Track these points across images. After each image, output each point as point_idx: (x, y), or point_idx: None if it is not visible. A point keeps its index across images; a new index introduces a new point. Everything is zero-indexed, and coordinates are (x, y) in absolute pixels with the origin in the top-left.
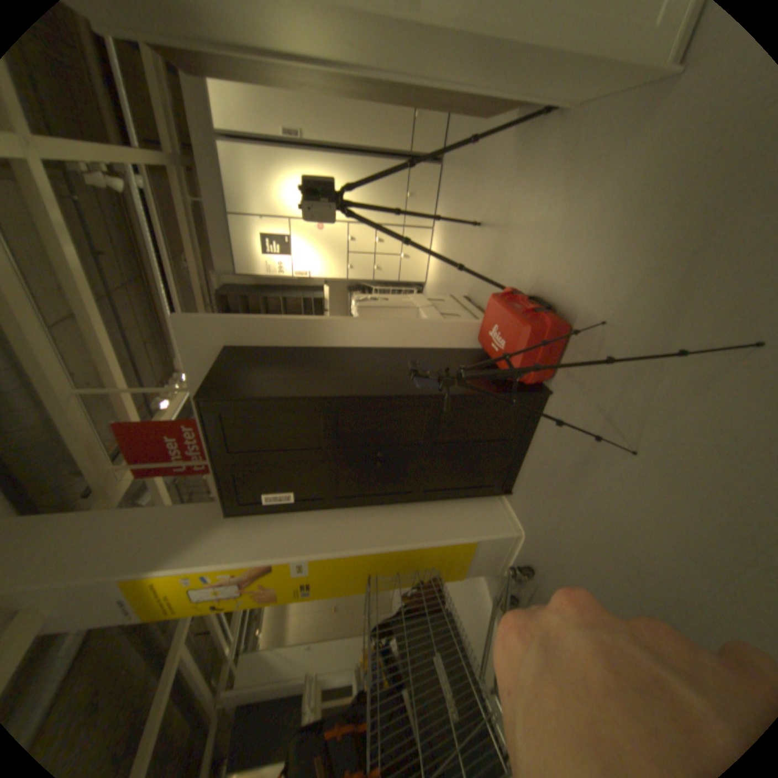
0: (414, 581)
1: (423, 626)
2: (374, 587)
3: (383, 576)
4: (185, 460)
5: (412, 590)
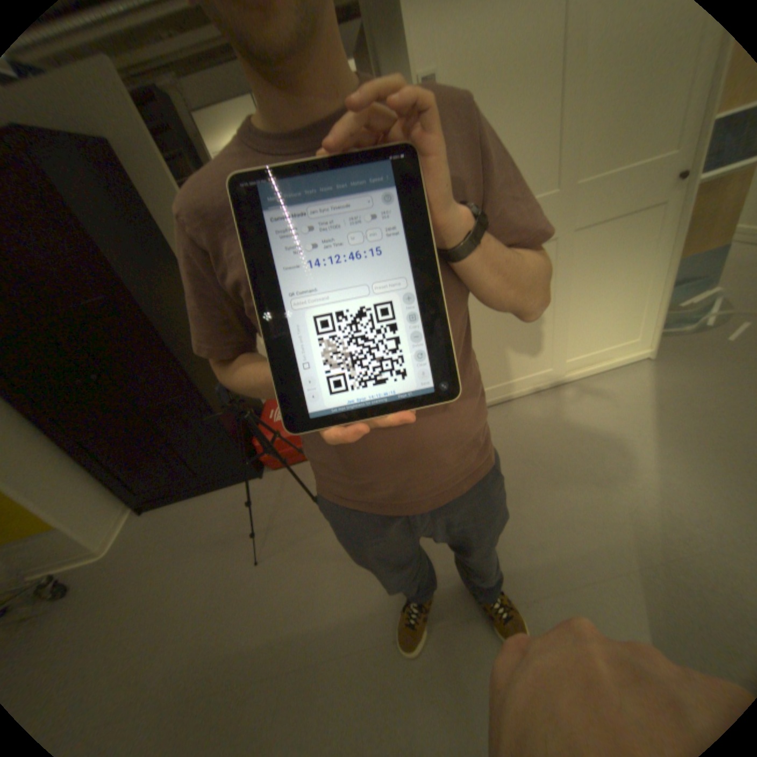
0: None
1: None
2: None
3: None
4: None
5: None
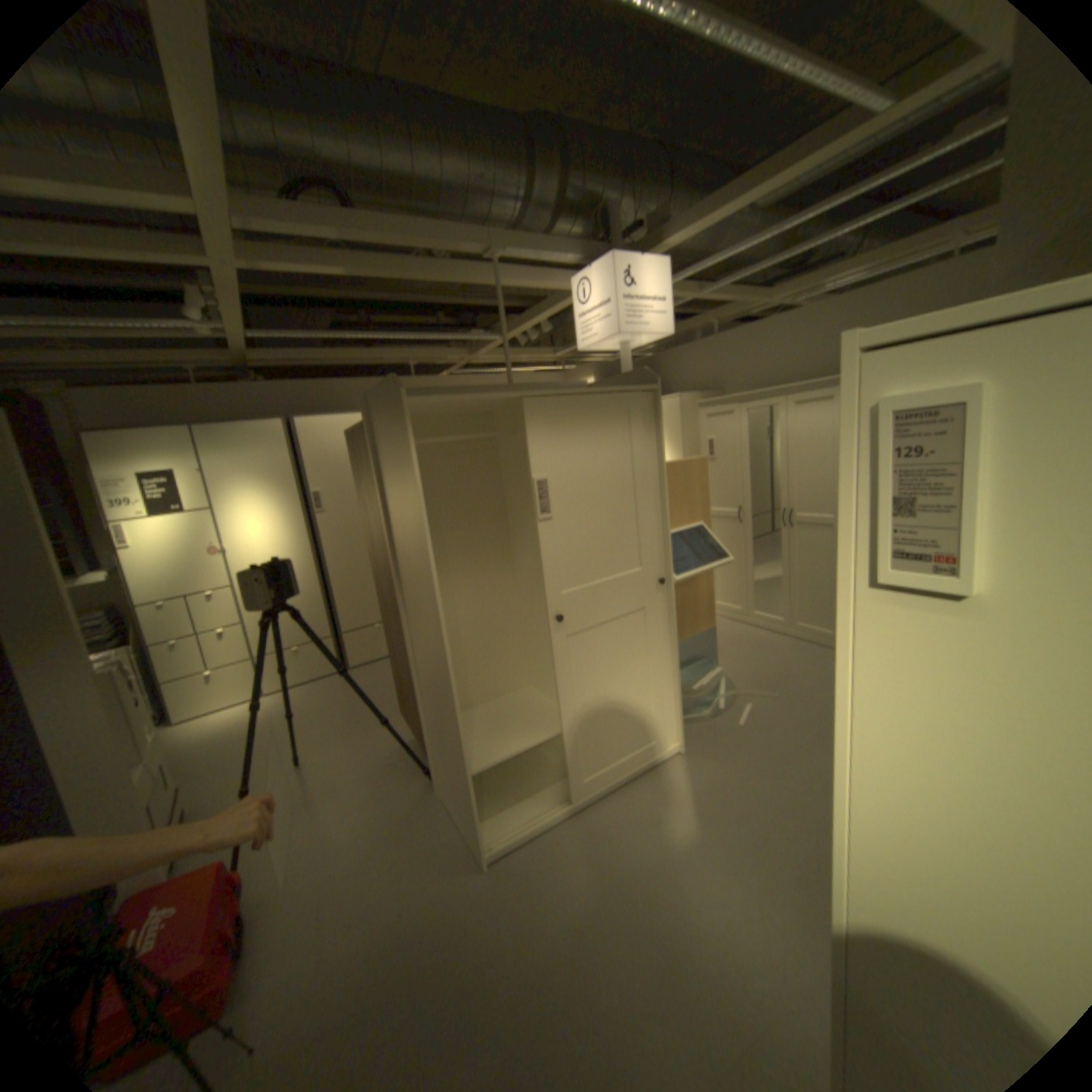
0: None
1: None
2: None
3: None
4: None
5: None
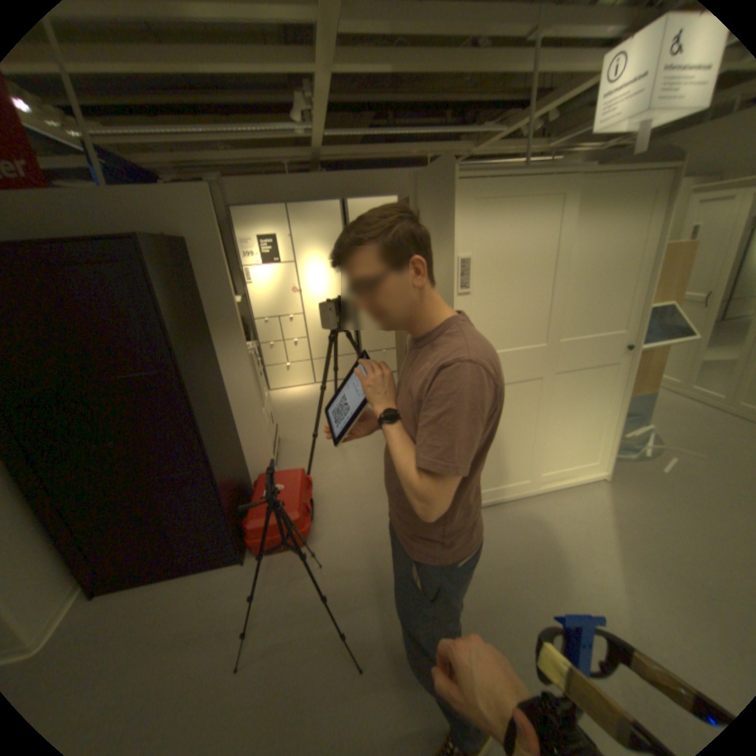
0: None
1: None
2: None
3: None
4: None
5: None
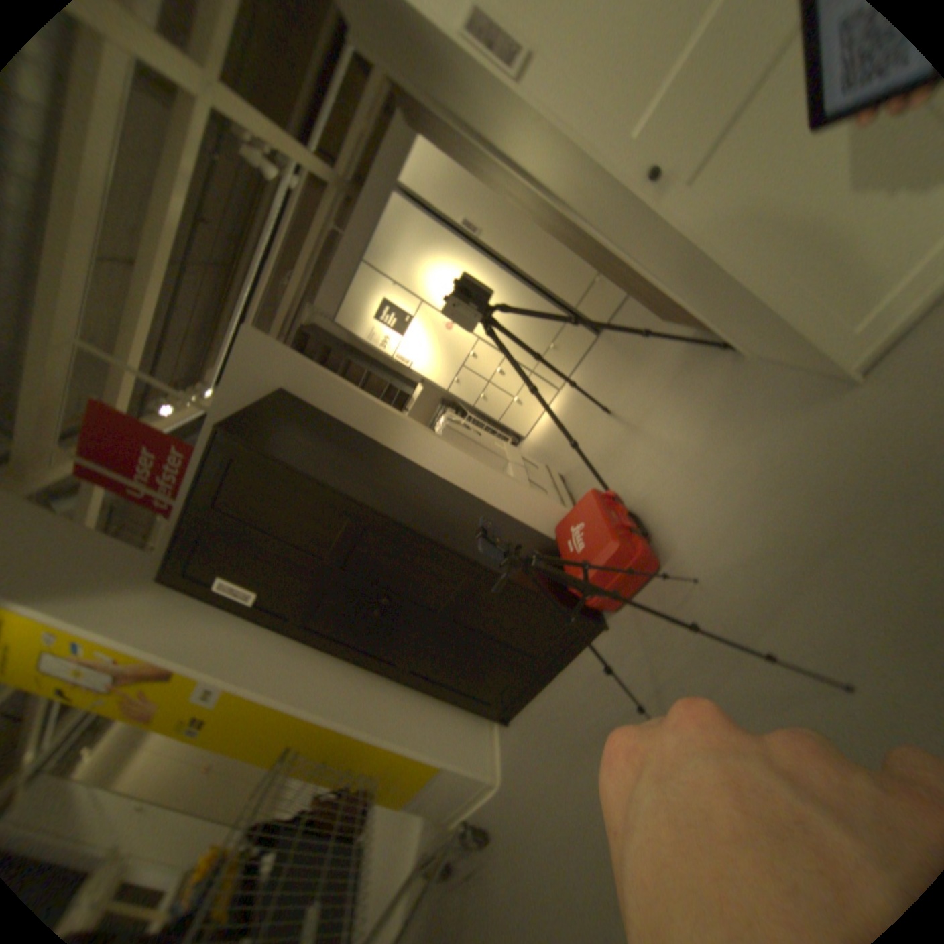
0: (341, 784)
1: (321, 852)
2: (286, 767)
3: (306, 758)
4: (149, 490)
5: (332, 794)
